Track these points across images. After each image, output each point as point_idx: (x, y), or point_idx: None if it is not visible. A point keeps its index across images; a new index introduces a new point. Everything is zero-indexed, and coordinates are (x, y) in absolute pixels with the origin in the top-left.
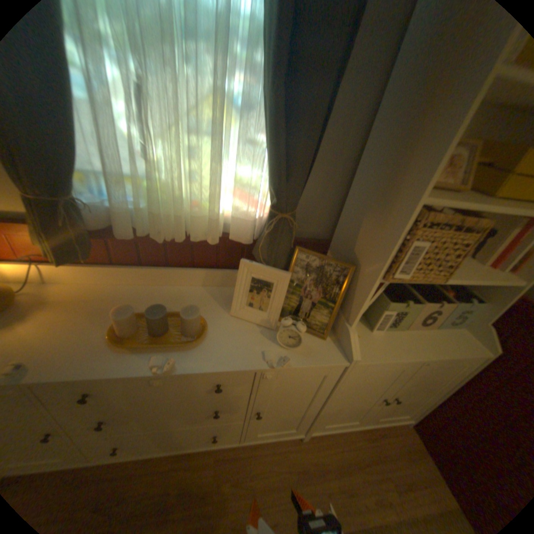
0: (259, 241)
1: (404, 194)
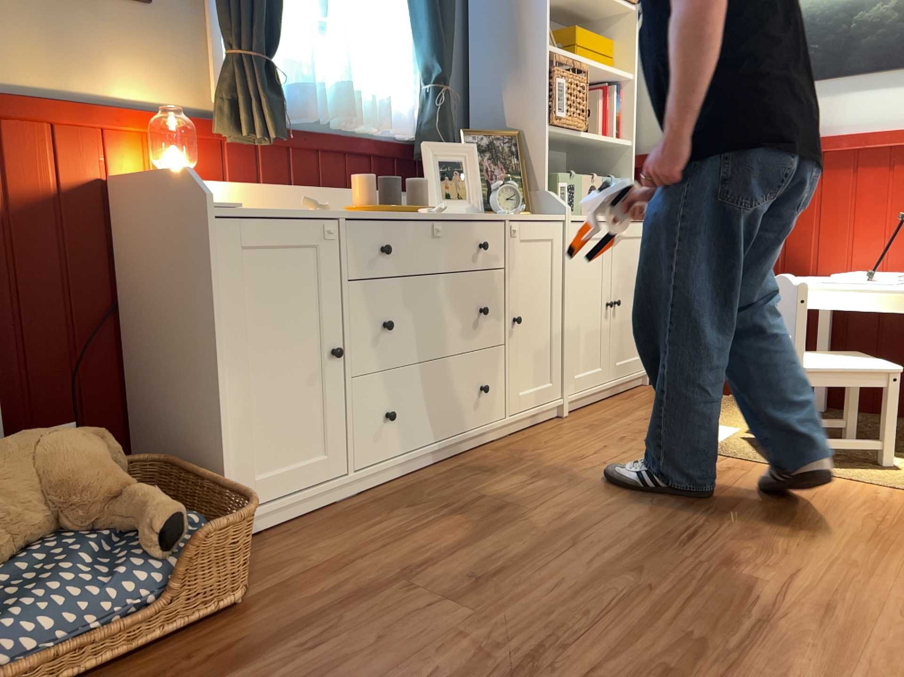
0: (420, 134)
1: (530, 51)
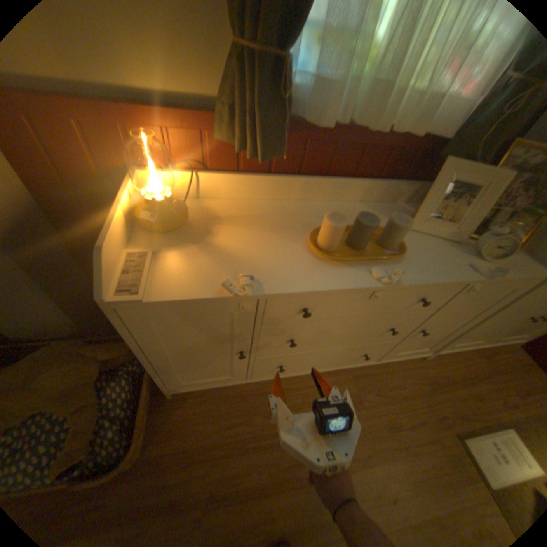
0: (461, 135)
1: None
